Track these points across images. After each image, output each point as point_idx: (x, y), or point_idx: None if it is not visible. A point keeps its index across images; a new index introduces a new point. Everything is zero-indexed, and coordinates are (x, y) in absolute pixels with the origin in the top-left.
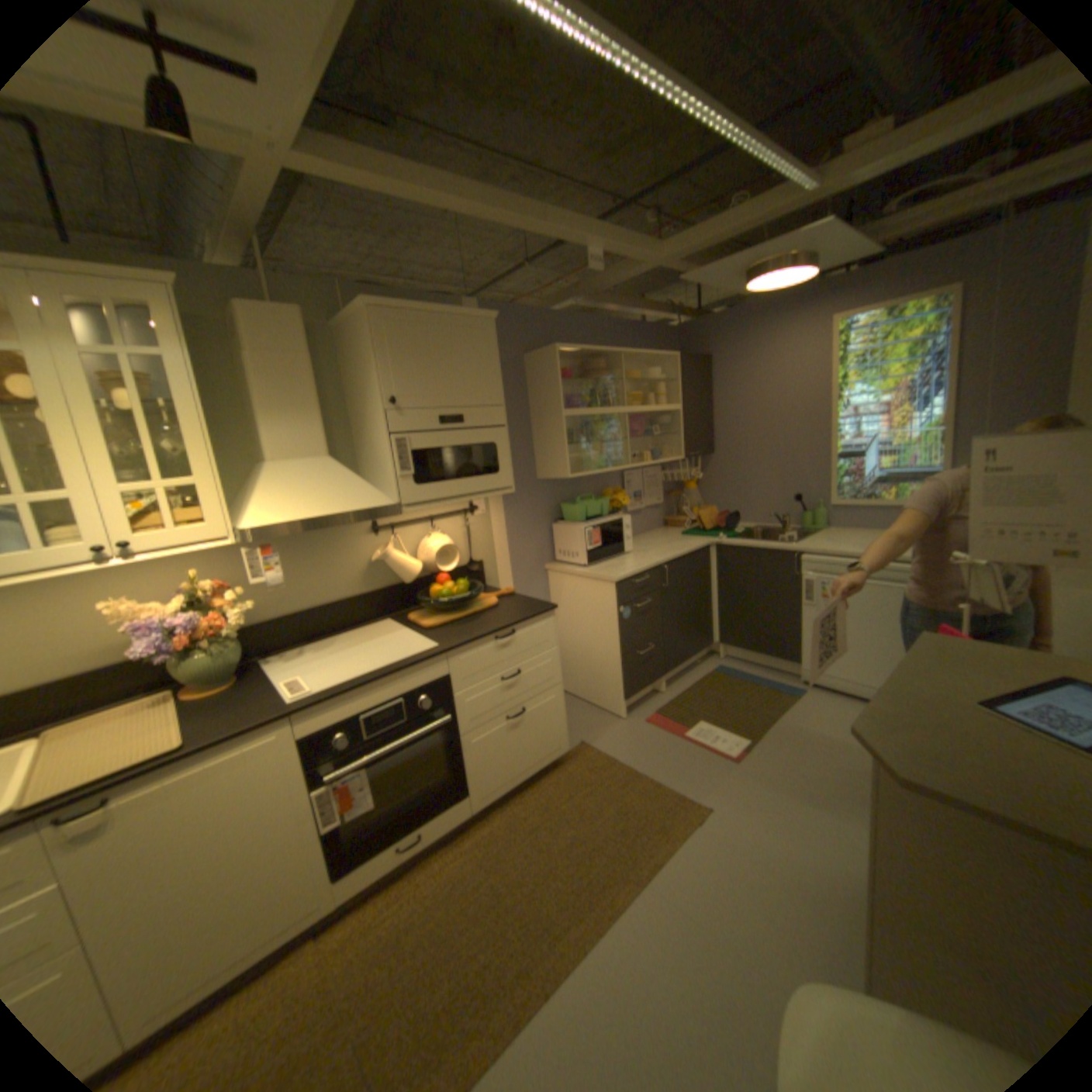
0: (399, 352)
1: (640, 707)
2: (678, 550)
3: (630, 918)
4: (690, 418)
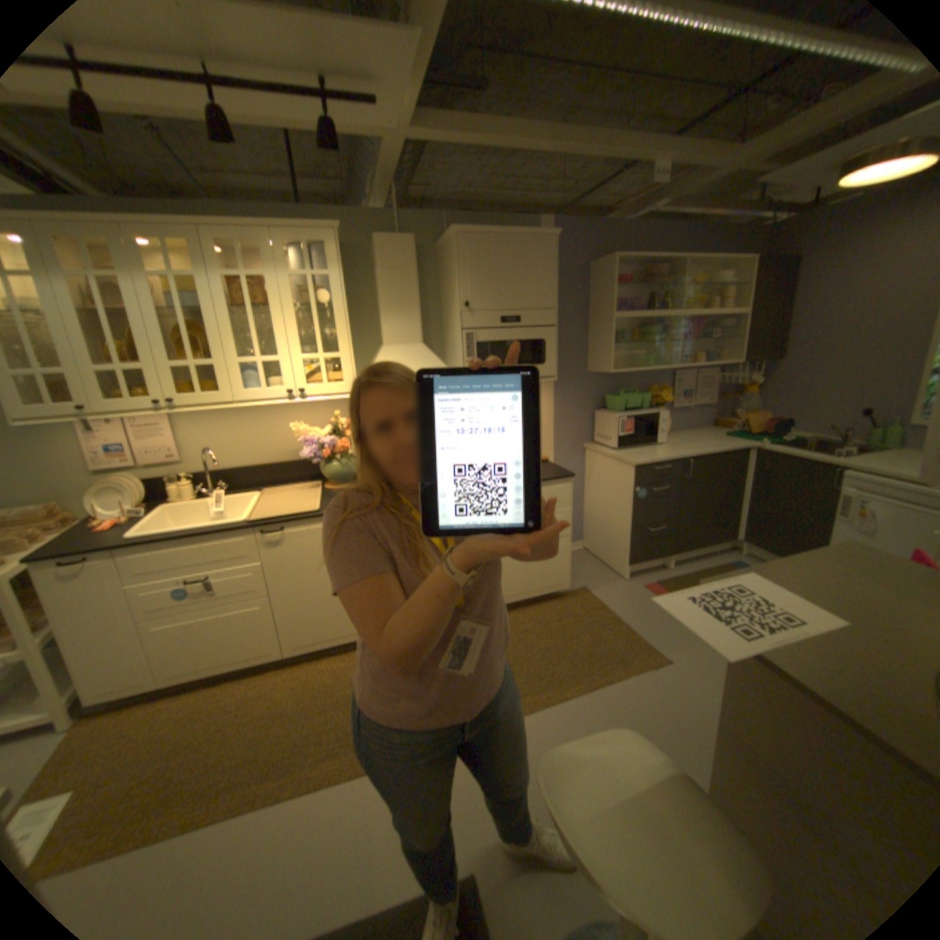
0: (475, 267)
1: (646, 576)
2: (712, 448)
3: (574, 705)
4: (759, 321)
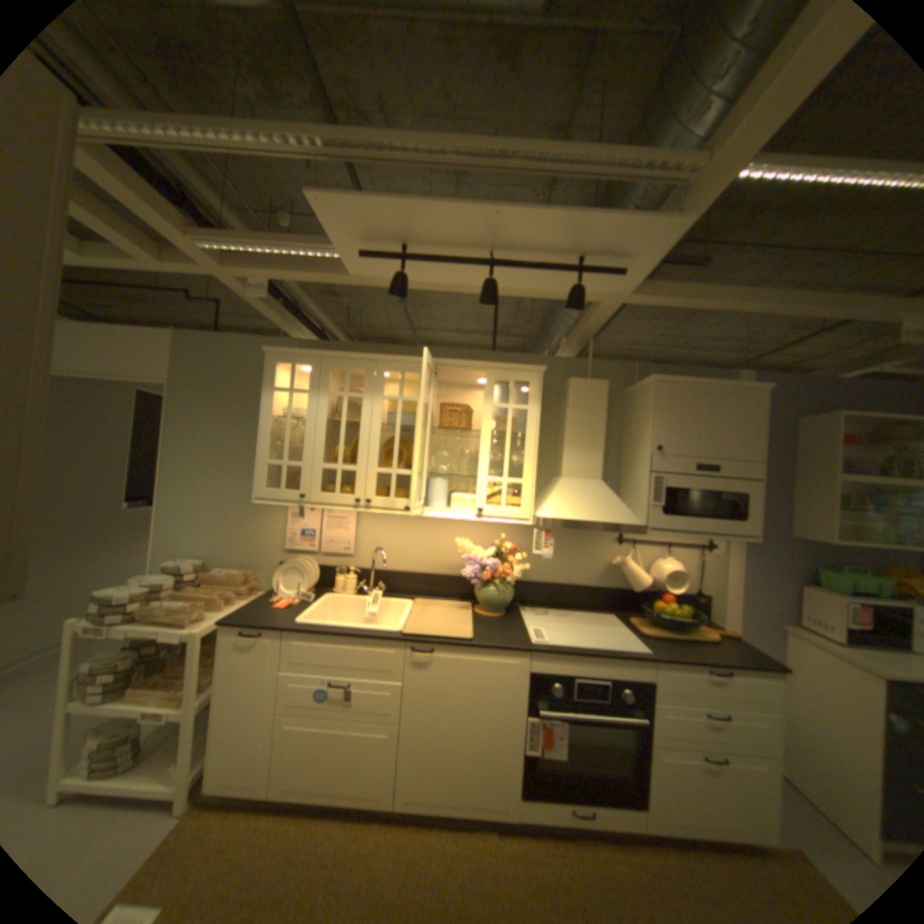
0: (672, 414)
1: None
2: None
3: None
4: None
